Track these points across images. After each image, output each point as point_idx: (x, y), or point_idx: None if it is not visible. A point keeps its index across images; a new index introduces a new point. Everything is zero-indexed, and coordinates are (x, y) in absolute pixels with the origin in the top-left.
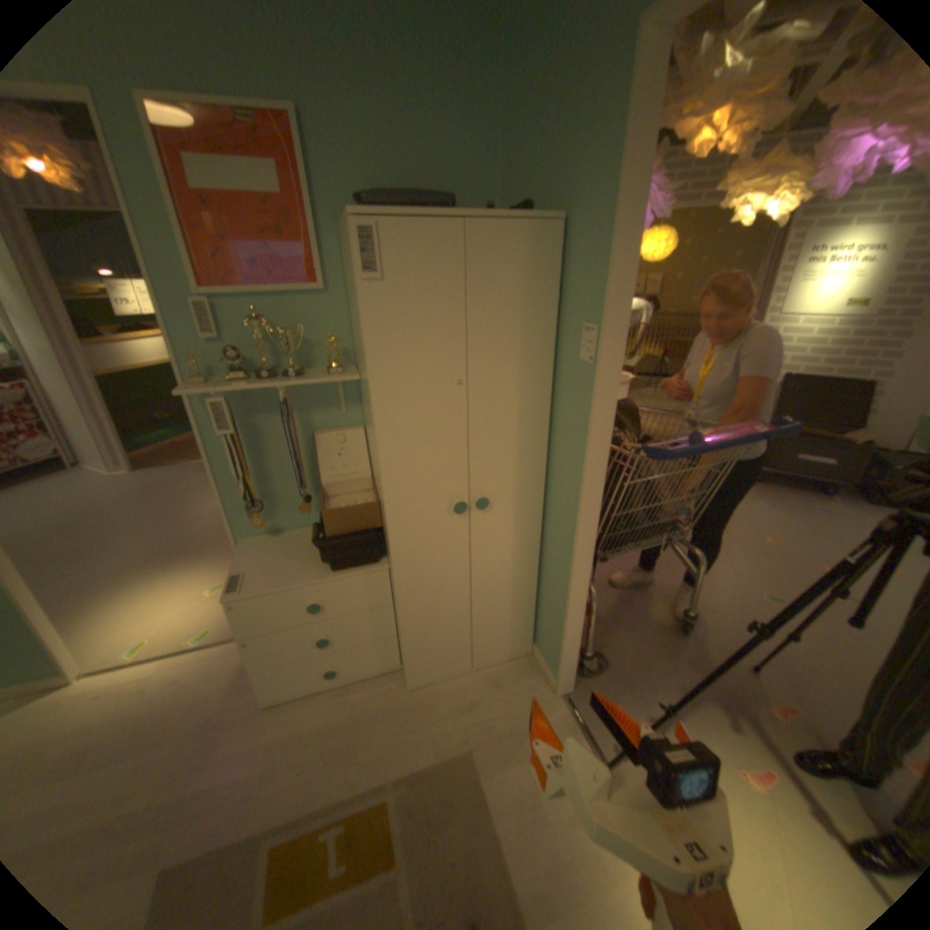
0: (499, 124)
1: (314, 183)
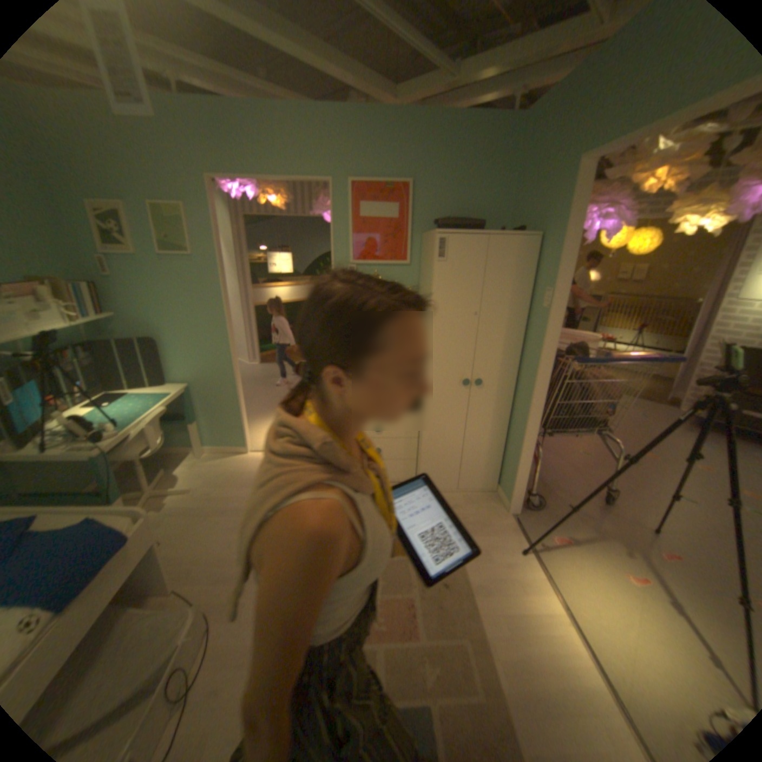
0: (513, 183)
1: (412, 214)
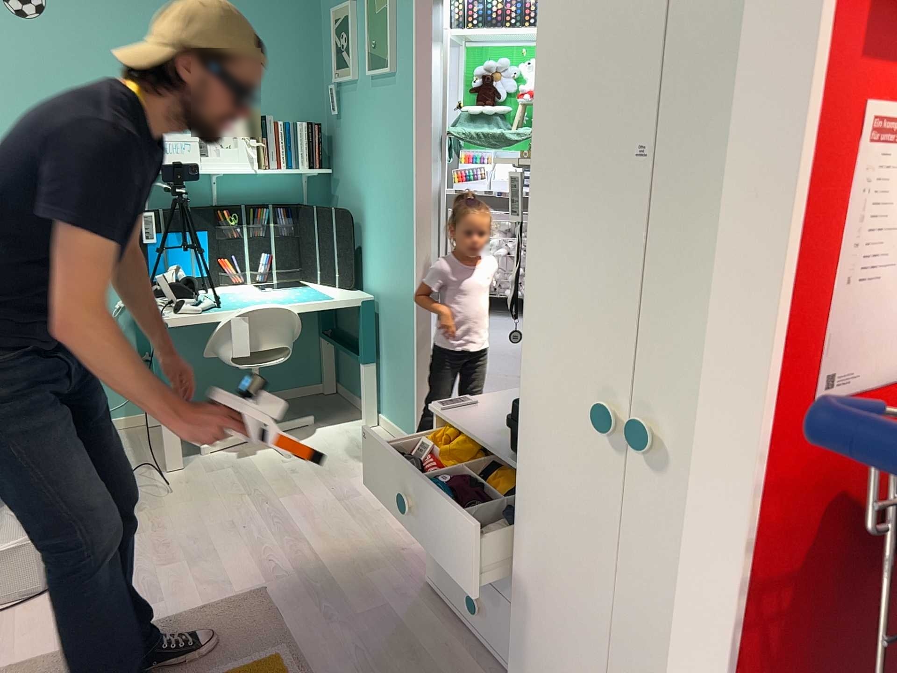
0: None
1: None
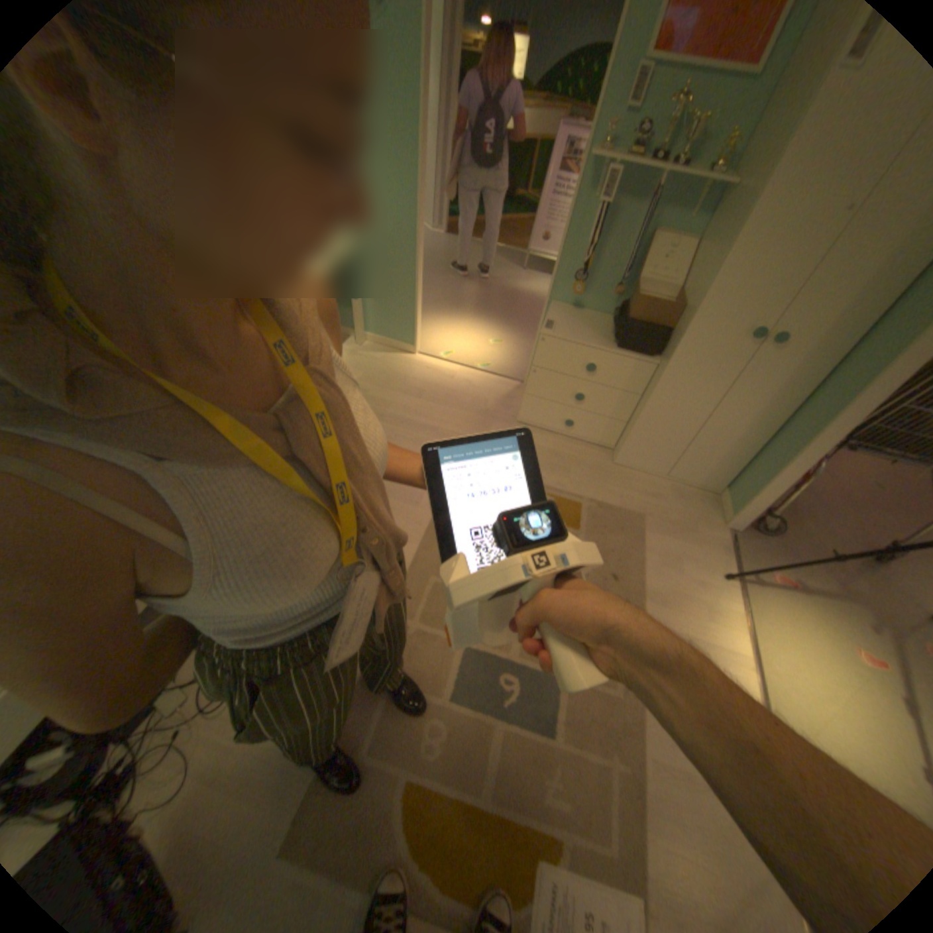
0: None
1: None
